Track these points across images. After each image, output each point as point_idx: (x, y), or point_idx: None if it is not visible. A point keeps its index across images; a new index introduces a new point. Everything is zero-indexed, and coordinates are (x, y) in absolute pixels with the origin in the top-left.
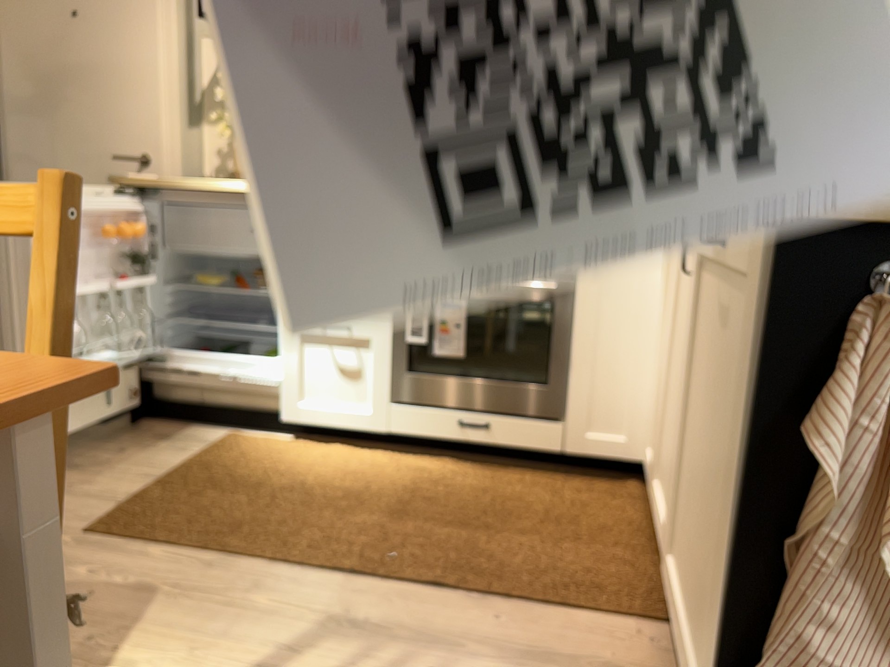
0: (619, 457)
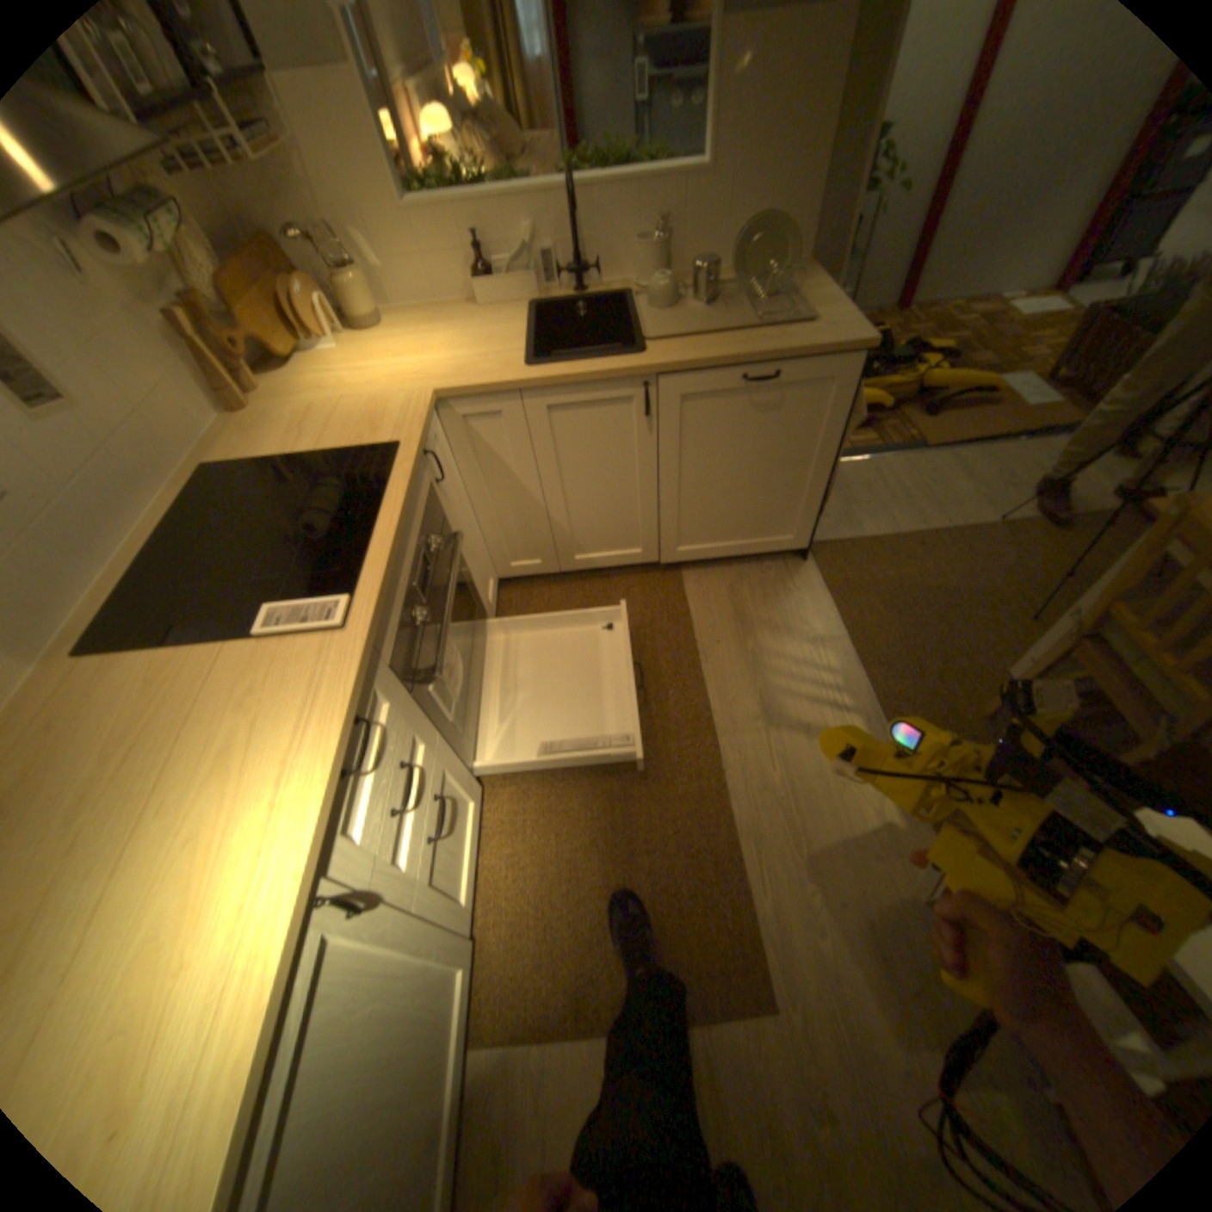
0: (494, 594)
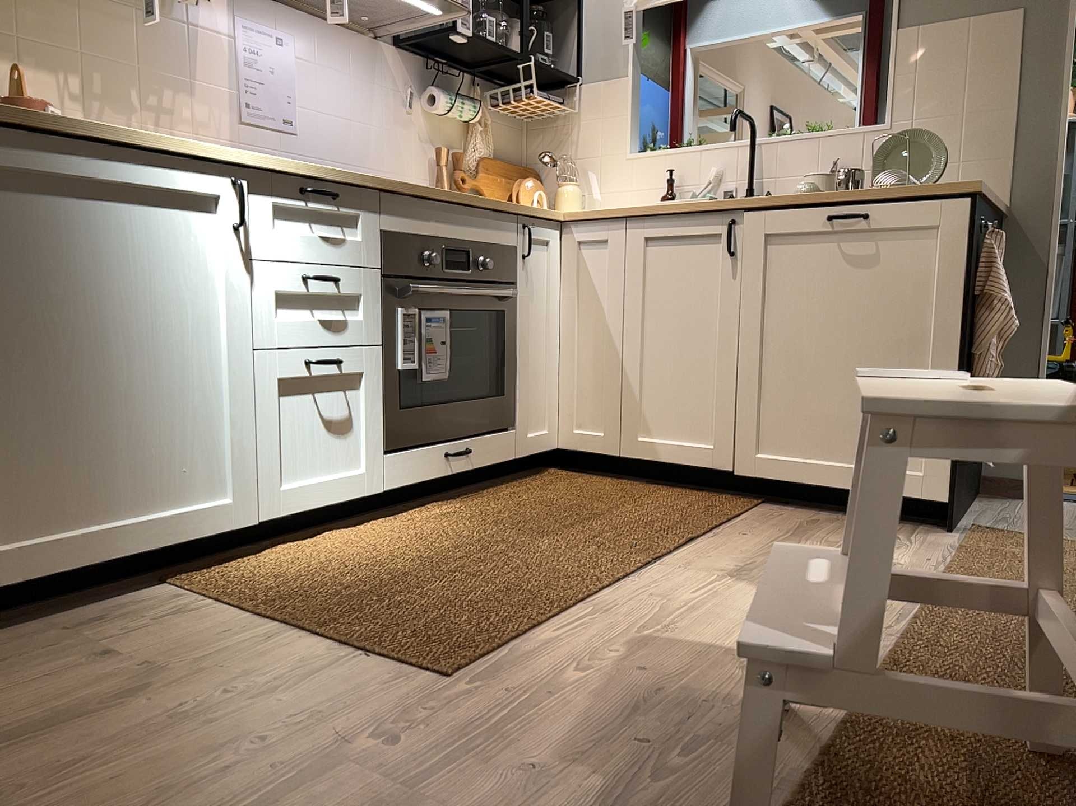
0: (546, 447)
